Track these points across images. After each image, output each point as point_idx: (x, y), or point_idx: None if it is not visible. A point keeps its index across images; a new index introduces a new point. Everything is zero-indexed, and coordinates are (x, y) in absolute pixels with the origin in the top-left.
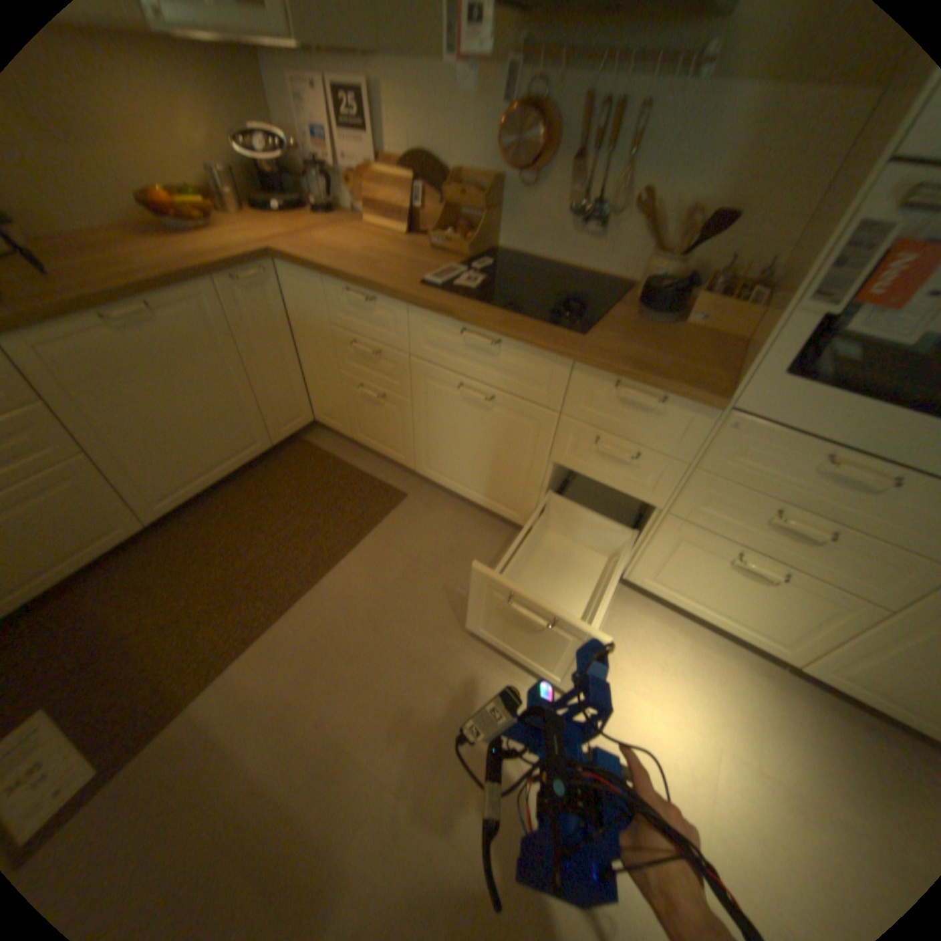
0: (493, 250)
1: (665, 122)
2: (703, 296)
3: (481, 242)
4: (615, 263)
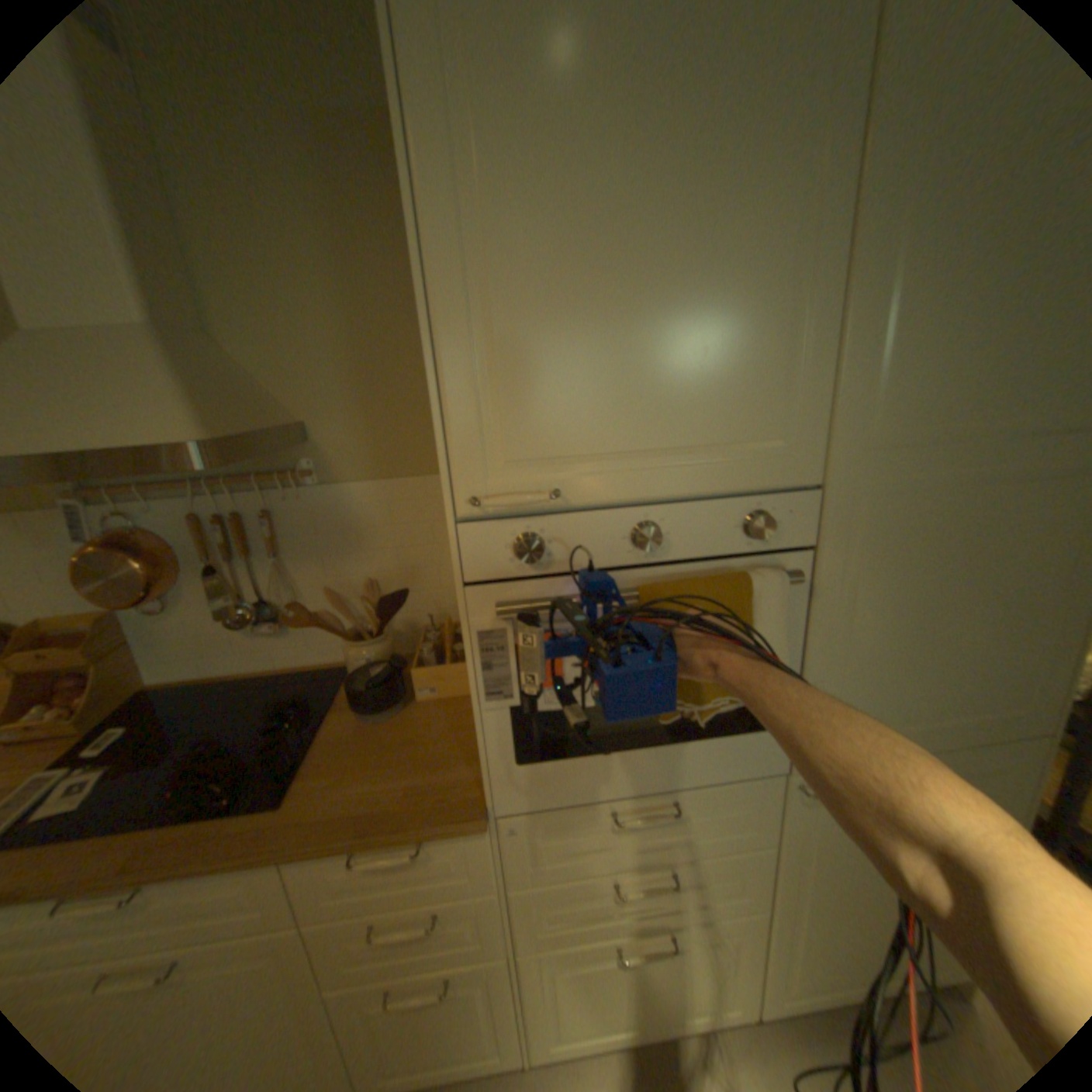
0: (139, 698)
1: (295, 525)
2: (416, 674)
3: (105, 705)
4: (317, 654)
